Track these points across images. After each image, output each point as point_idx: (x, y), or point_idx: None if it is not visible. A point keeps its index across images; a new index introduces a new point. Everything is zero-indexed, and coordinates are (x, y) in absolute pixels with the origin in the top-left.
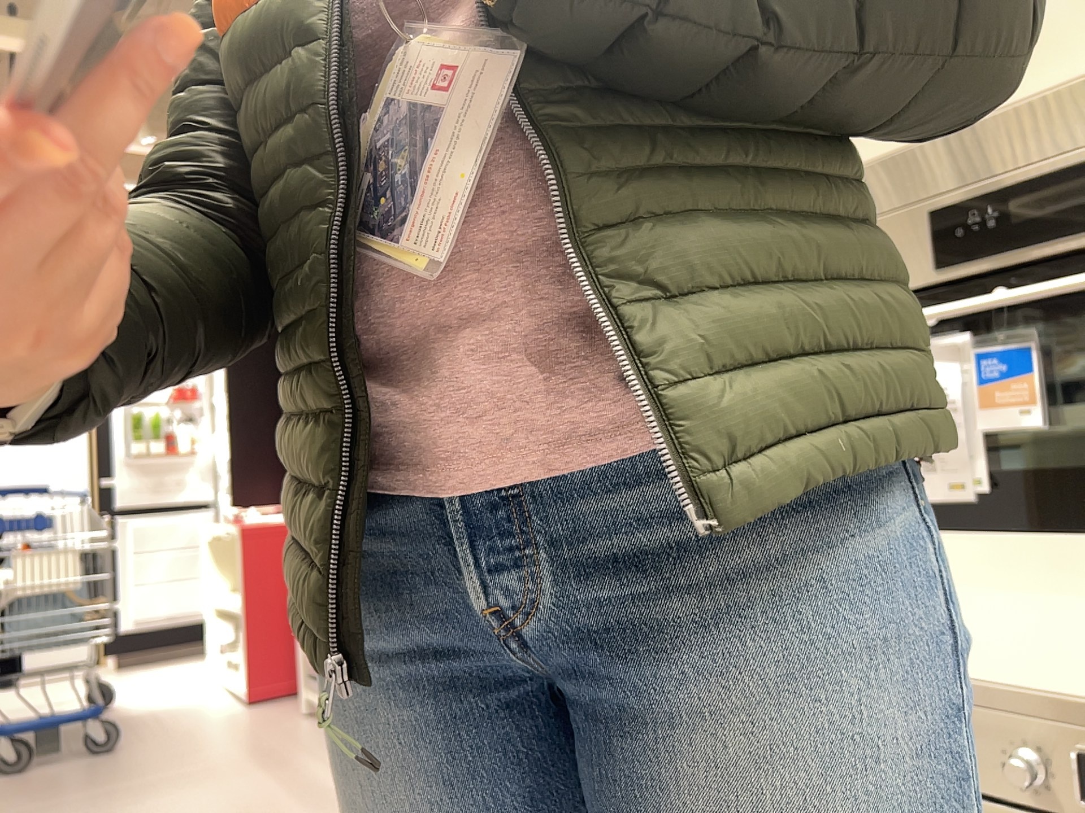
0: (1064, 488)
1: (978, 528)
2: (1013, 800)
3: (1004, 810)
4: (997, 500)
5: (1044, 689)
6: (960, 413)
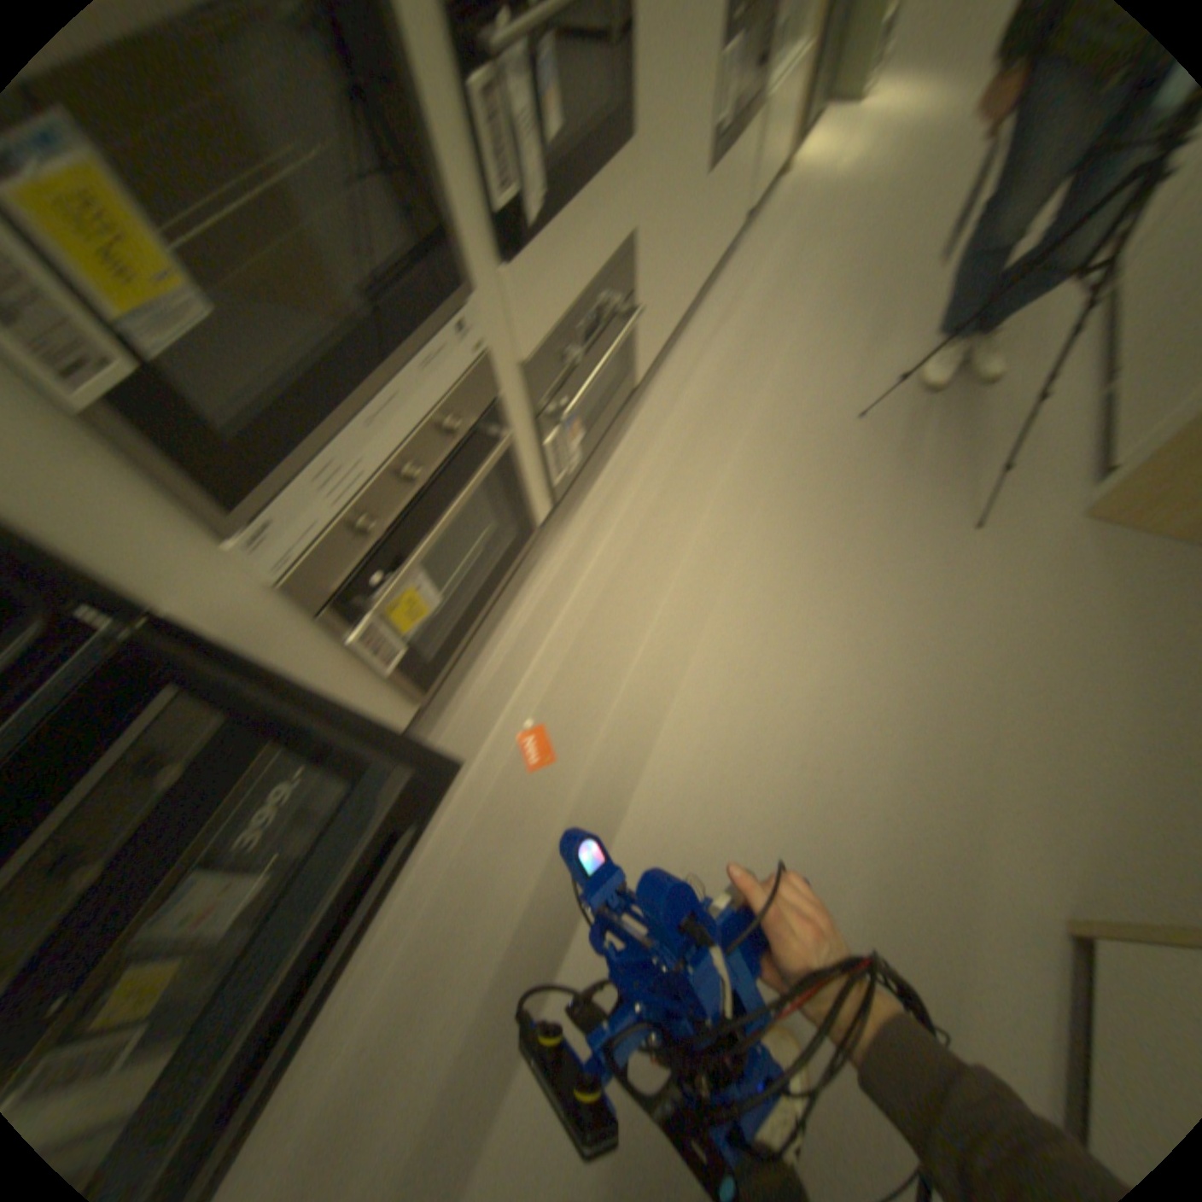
0: (564, 172)
1: (541, 227)
2: (564, 377)
3: (556, 389)
4: (547, 199)
5: (567, 308)
6: (532, 130)
